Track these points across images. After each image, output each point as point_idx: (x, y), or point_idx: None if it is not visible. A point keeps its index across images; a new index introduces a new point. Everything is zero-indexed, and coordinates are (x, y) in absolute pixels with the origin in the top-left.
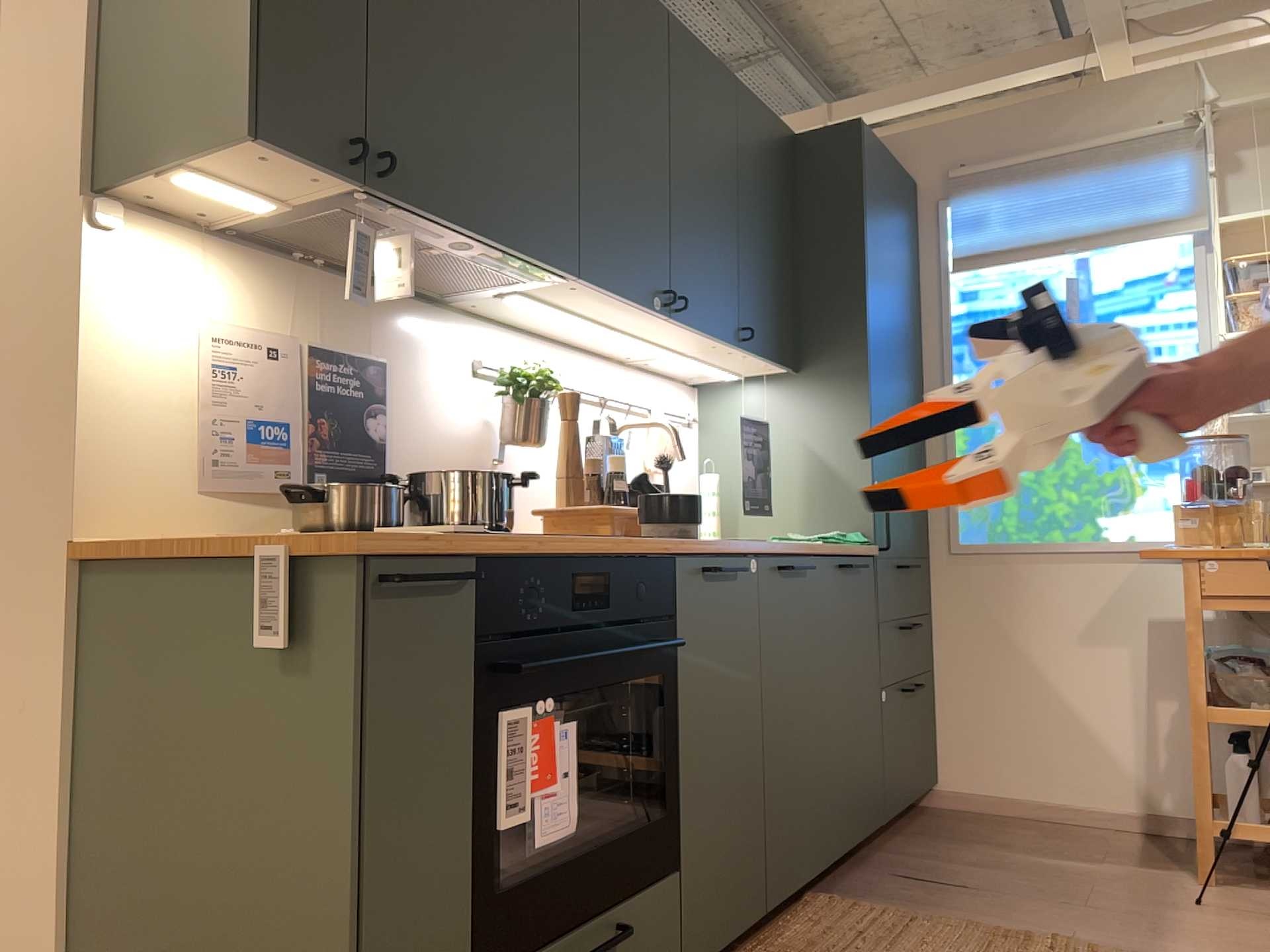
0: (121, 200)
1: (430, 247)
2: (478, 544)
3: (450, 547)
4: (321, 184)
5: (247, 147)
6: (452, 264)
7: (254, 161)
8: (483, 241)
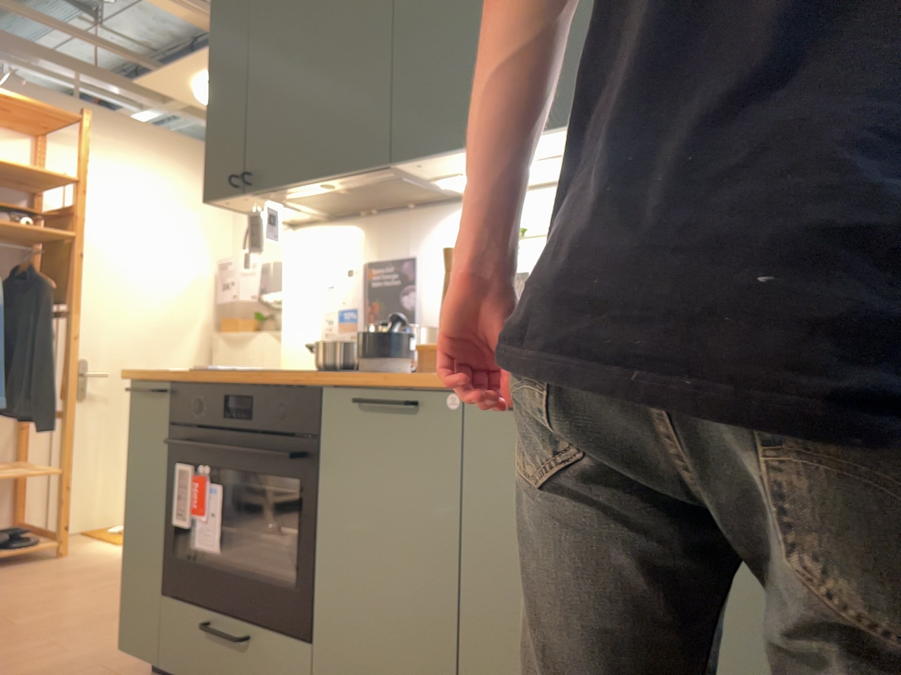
0: (297, 224)
1: (341, 190)
2: (164, 375)
3: (155, 376)
4: (252, 199)
5: (216, 204)
6: (374, 189)
7: (231, 205)
8: (319, 181)
